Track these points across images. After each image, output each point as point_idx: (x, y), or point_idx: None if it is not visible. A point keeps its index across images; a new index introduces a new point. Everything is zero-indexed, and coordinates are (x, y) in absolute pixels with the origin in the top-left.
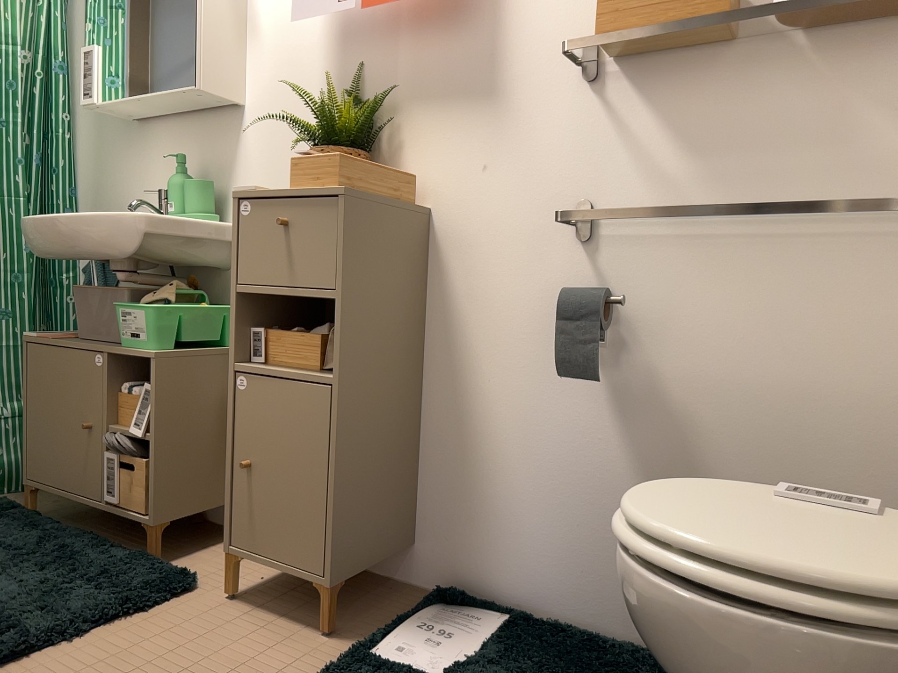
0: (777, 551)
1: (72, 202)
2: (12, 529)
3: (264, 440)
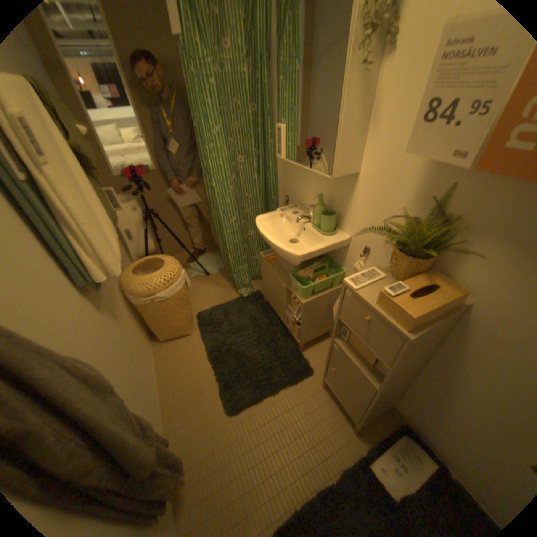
0: None
1: (275, 178)
2: (260, 315)
3: (344, 371)
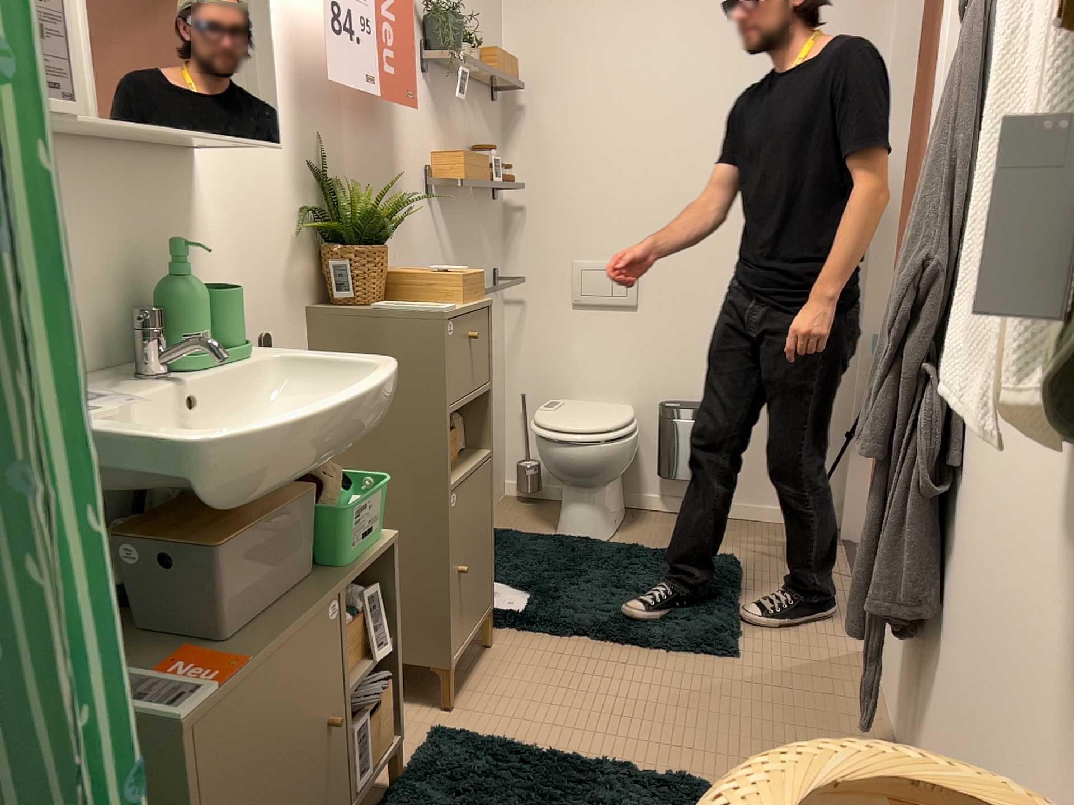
0: (619, 417)
1: None
2: None
3: (469, 532)
